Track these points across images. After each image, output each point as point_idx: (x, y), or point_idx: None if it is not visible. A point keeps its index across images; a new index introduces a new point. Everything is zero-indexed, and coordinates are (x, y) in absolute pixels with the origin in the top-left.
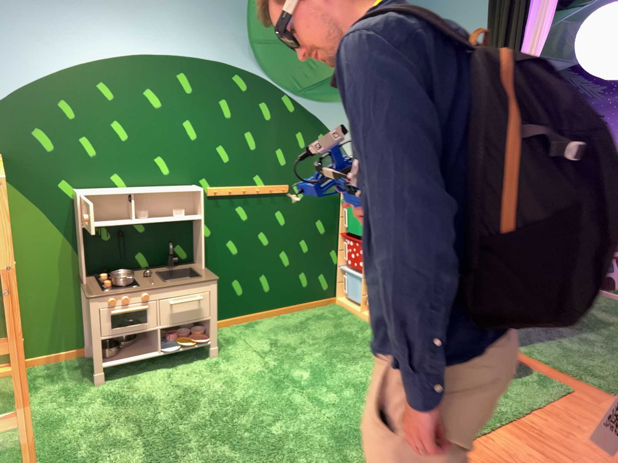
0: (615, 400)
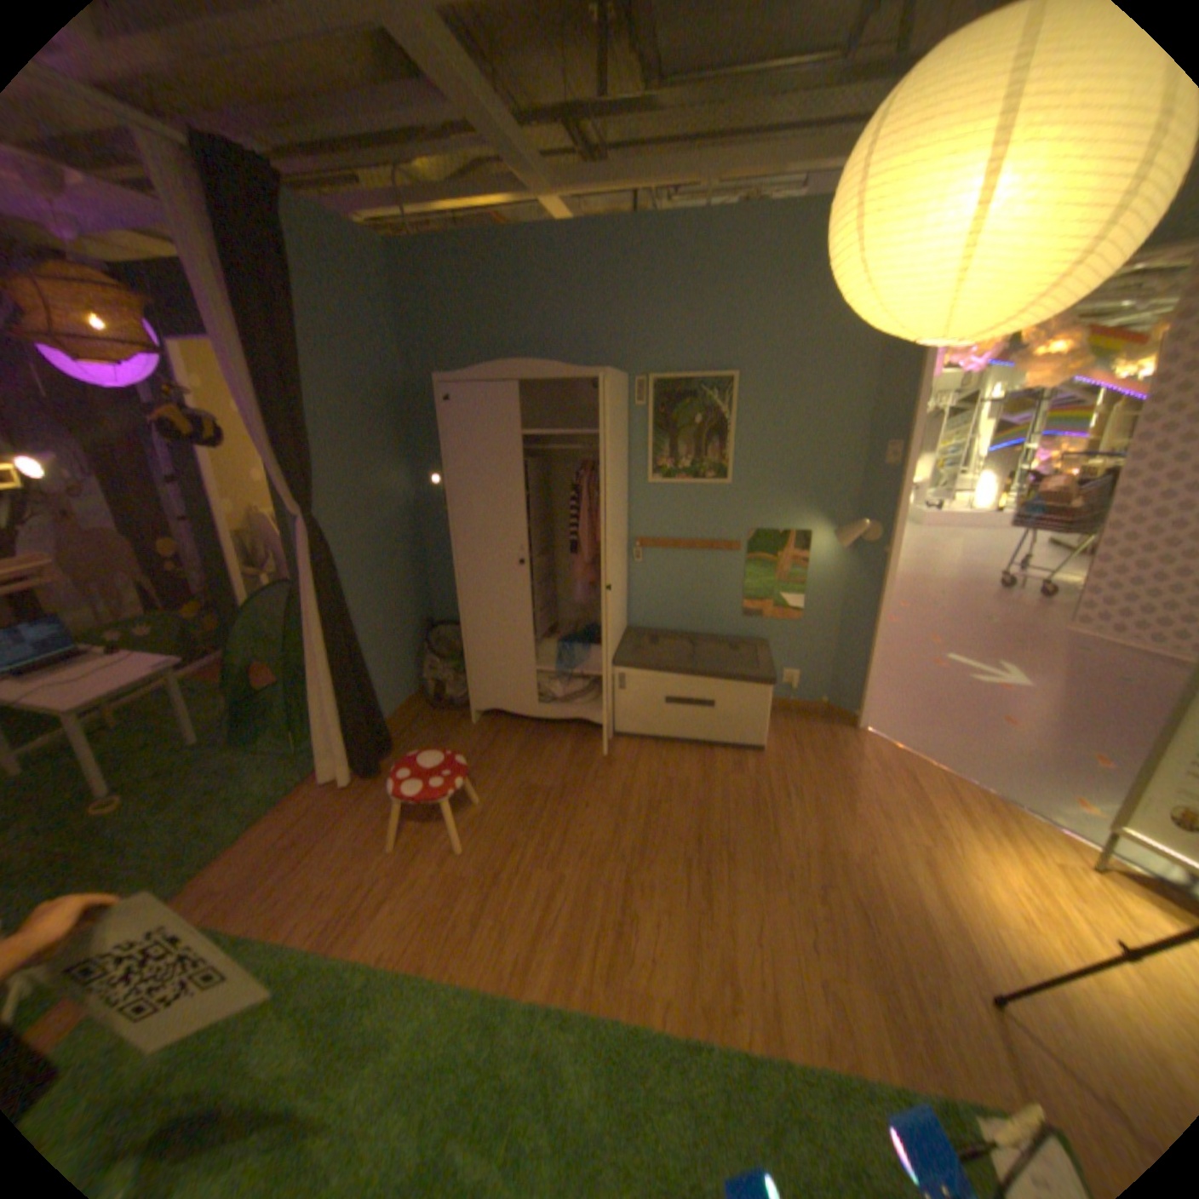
0: (212, 871)
